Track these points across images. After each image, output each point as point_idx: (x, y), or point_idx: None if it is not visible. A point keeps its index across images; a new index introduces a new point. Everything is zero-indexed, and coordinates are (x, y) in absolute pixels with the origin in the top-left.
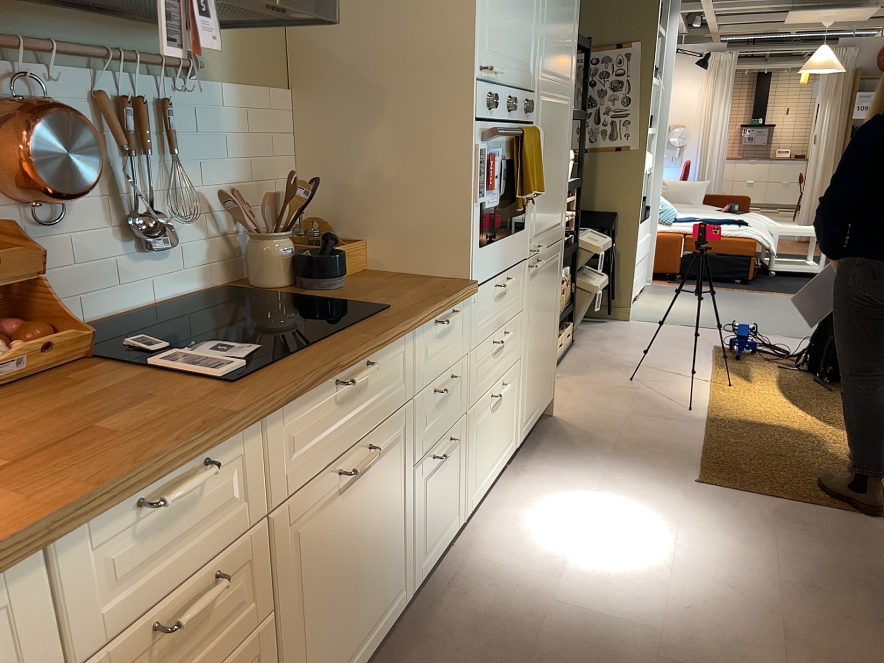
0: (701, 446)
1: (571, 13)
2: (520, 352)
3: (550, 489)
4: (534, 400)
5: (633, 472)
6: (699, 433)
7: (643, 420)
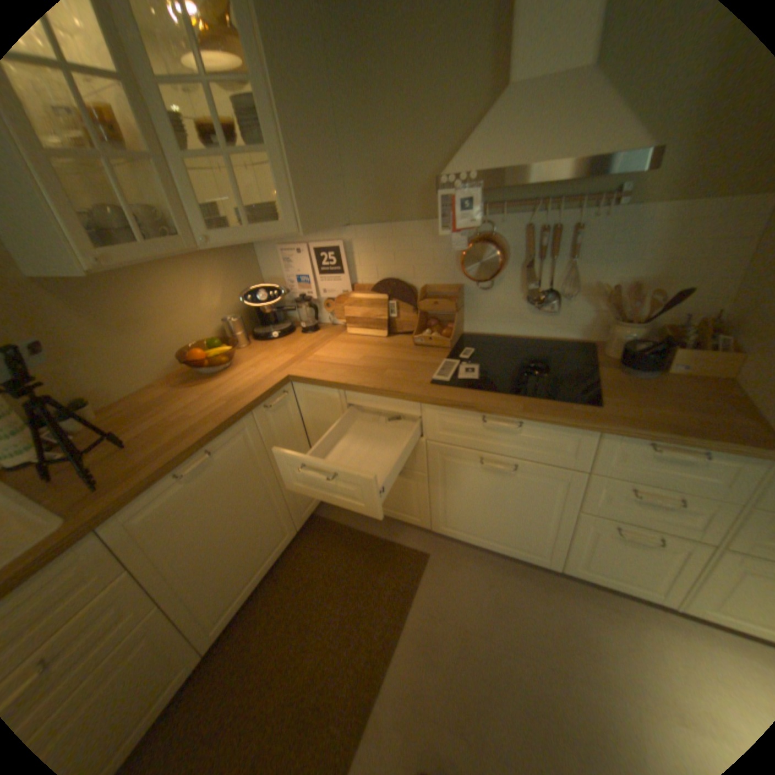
0: None
1: None
2: None
3: None
4: None
5: None
6: None
7: None
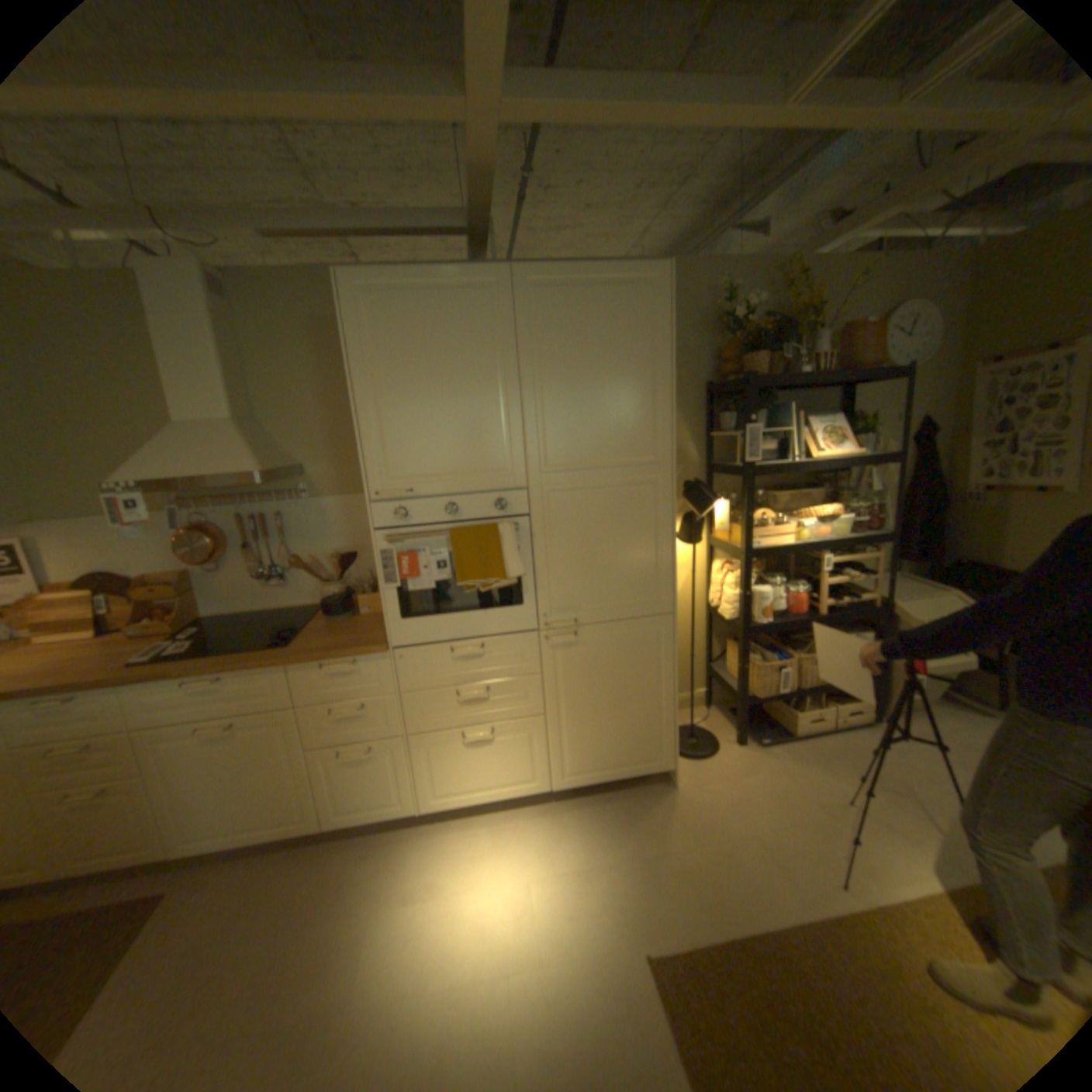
0: (750, 937)
1: (634, 394)
2: (537, 710)
3: (535, 844)
4: (596, 760)
5: (620, 893)
6: (786, 924)
7: (752, 857)
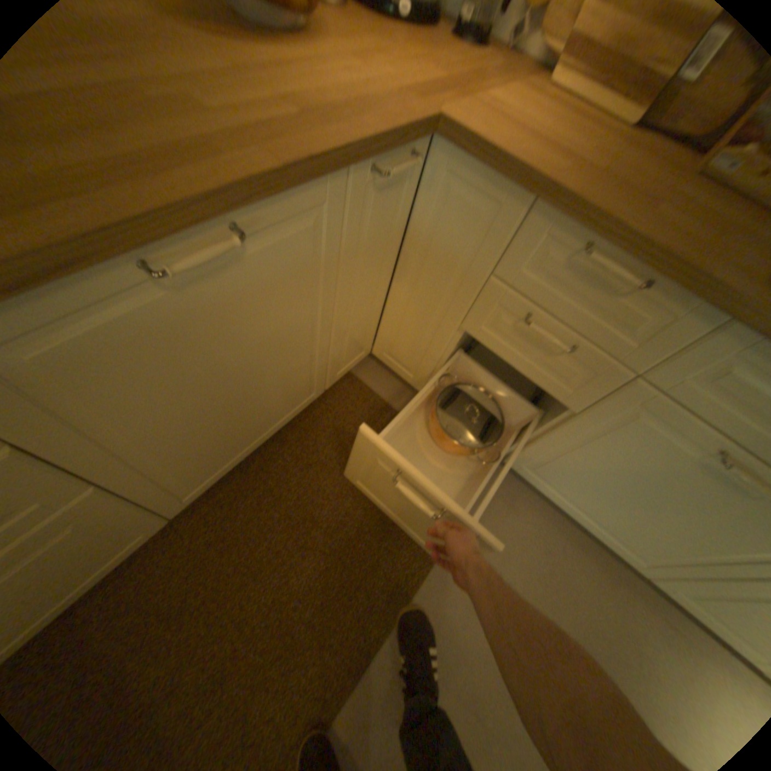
0: None
1: None
2: None
3: None
4: None
5: None
6: None
7: None
